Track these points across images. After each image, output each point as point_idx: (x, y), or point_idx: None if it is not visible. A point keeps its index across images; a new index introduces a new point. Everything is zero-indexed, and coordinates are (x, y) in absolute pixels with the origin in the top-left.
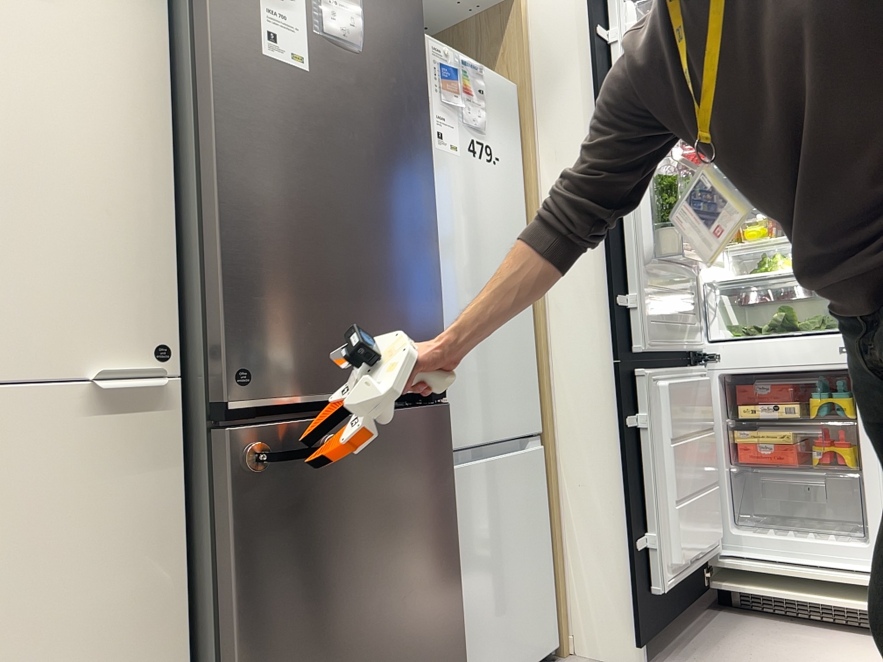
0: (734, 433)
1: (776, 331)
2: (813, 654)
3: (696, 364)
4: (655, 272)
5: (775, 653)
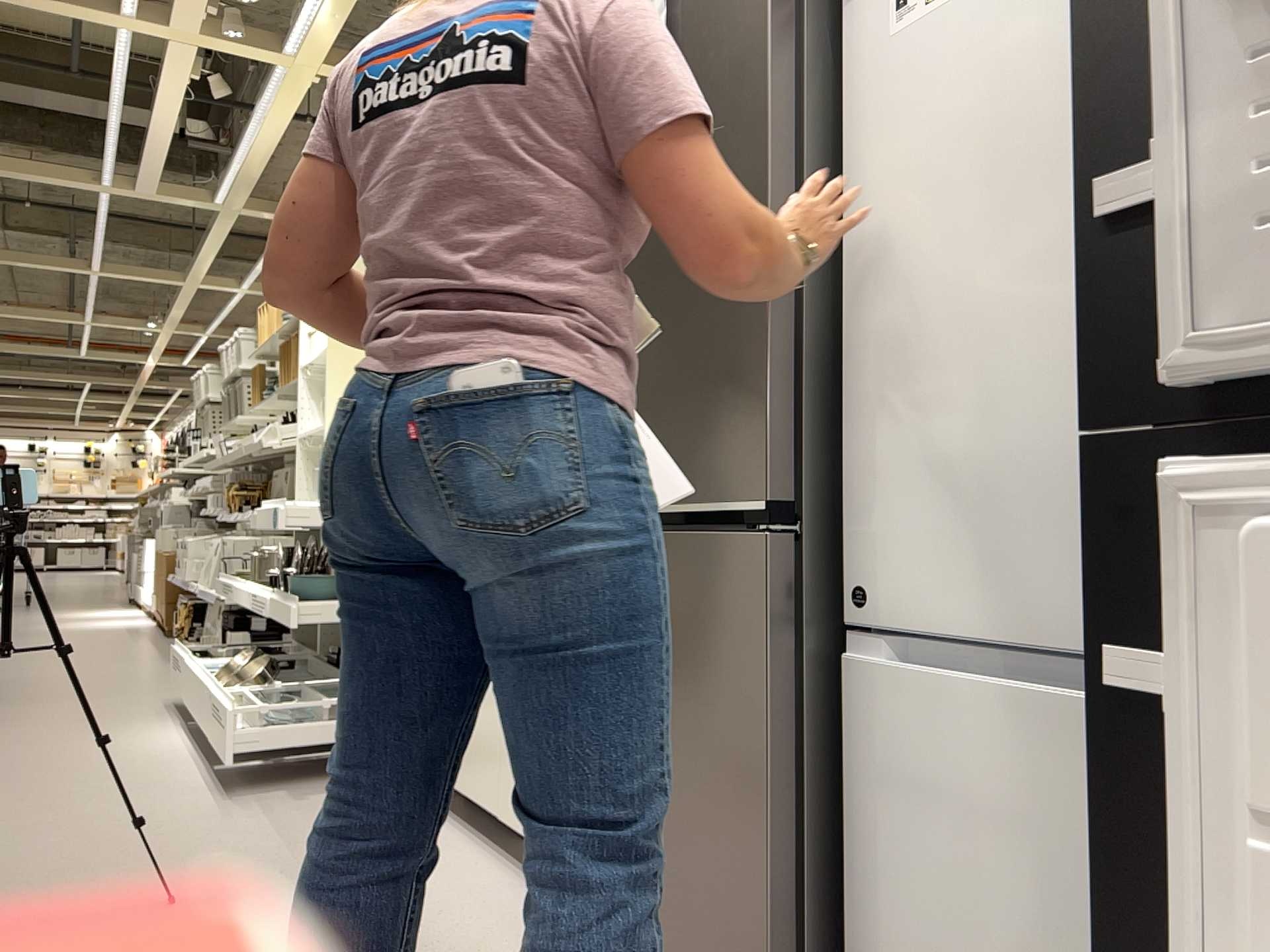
0: None
1: None
2: None
3: None
4: None
5: None
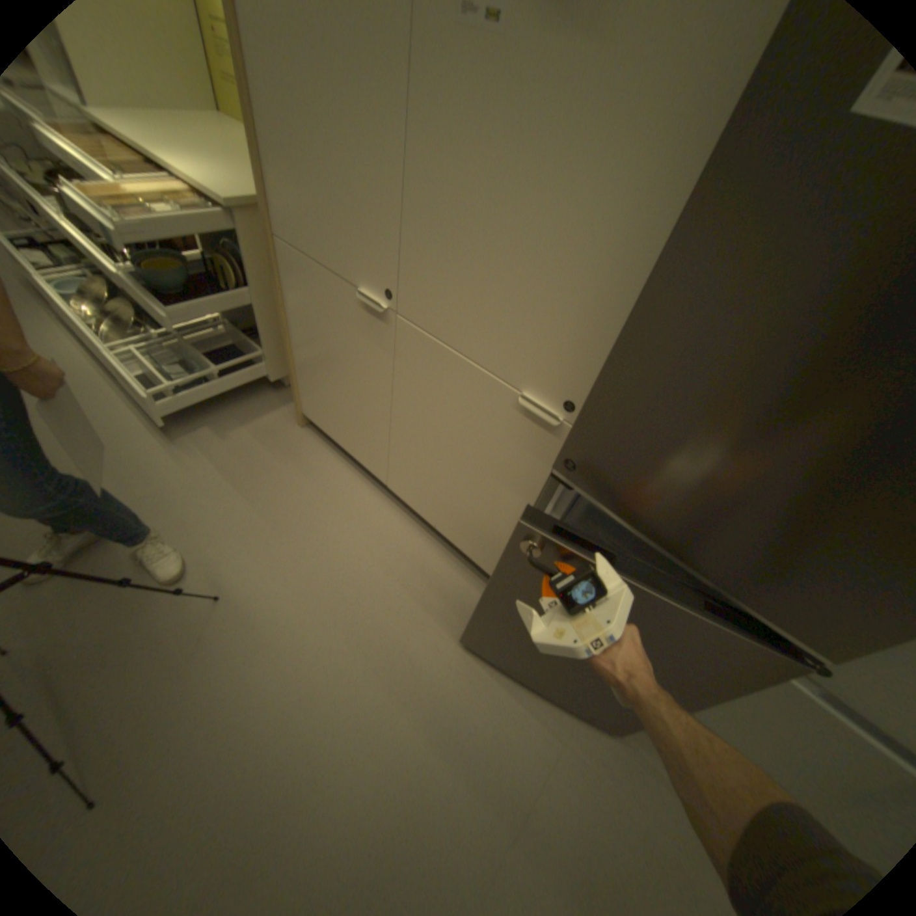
0: None
1: None
2: None
3: None
4: None
5: None
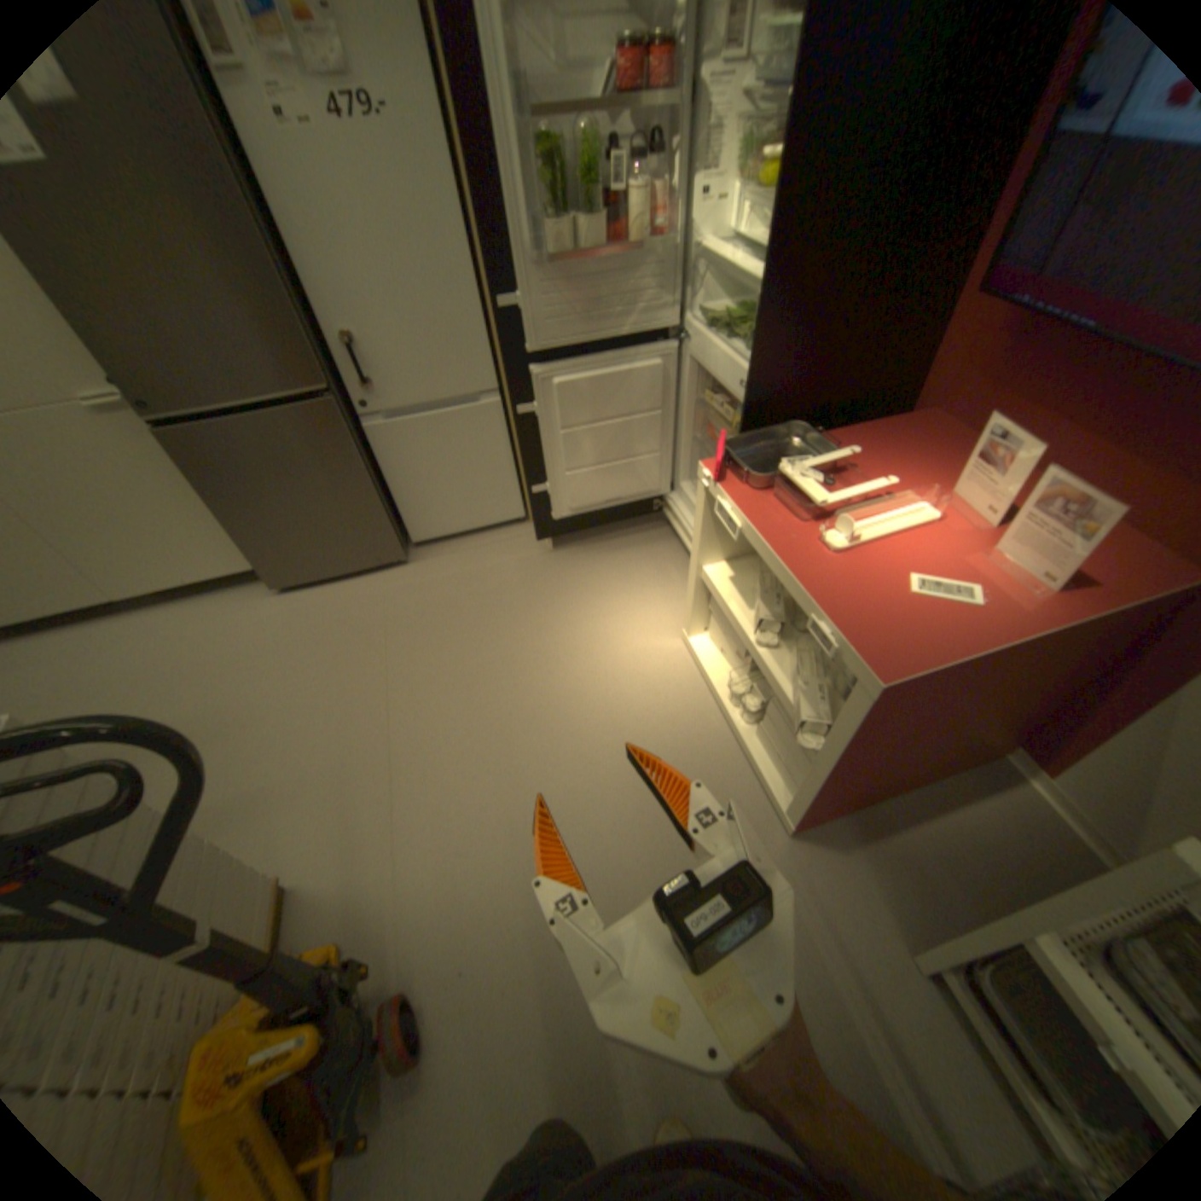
0: (713, 408)
1: (738, 328)
2: (647, 585)
3: (682, 334)
4: (556, 264)
5: (630, 573)
